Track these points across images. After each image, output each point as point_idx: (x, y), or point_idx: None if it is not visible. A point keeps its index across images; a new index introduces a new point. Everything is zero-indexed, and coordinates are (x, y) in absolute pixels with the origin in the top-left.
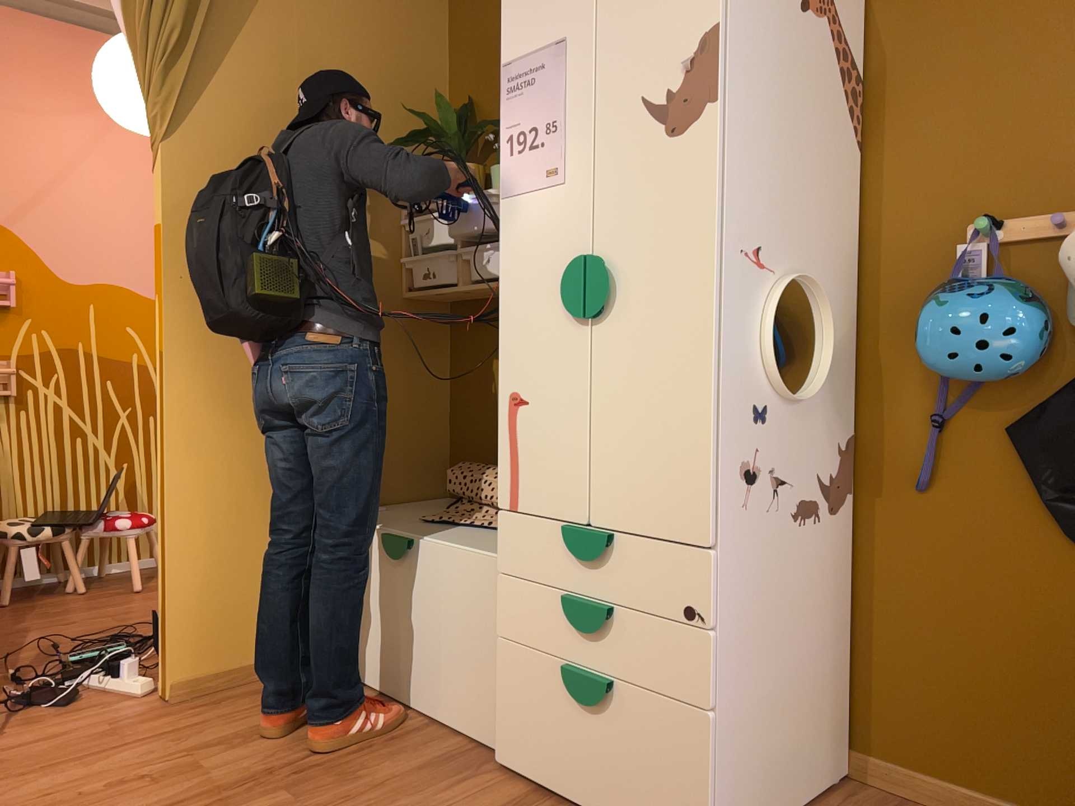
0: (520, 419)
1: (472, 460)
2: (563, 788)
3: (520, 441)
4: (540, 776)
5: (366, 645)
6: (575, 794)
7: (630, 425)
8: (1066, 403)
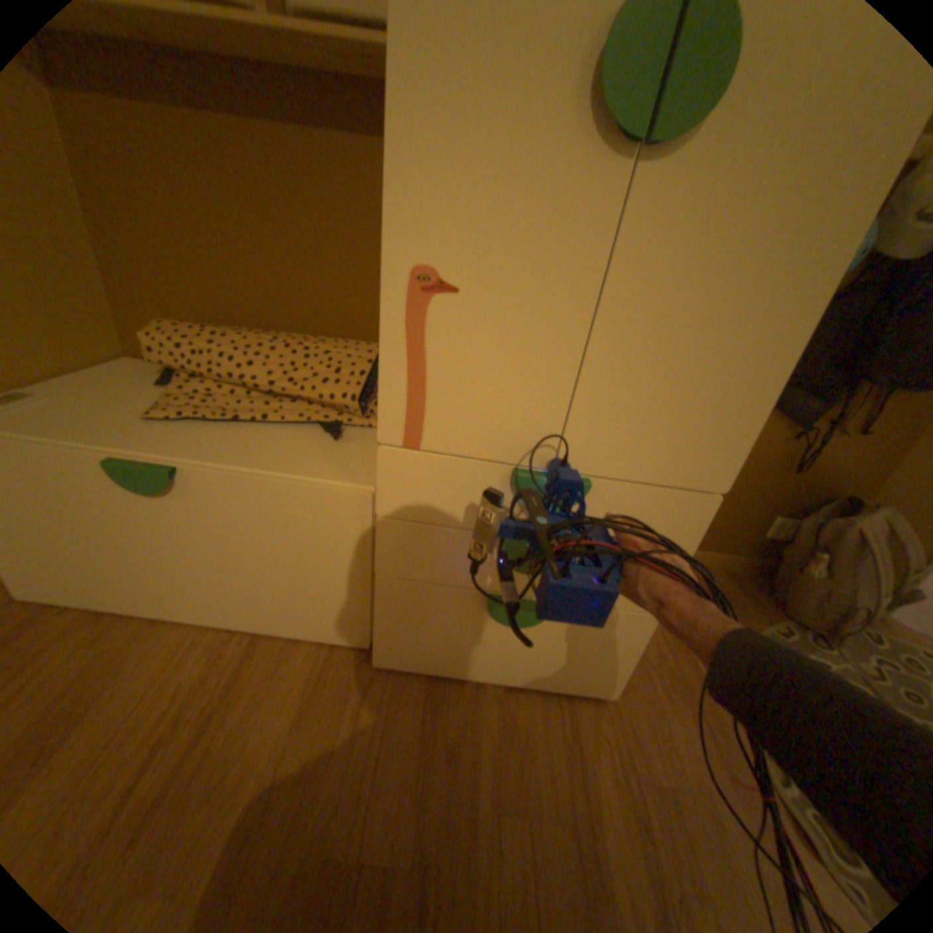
0: (437, 316)
1: (161, 313)
2: (466, 673)
3: (434, 351)
4: (436, 669)
5: (115, 579)
6: (480, 675)
7: (658, 348)
8: (830, 314)
